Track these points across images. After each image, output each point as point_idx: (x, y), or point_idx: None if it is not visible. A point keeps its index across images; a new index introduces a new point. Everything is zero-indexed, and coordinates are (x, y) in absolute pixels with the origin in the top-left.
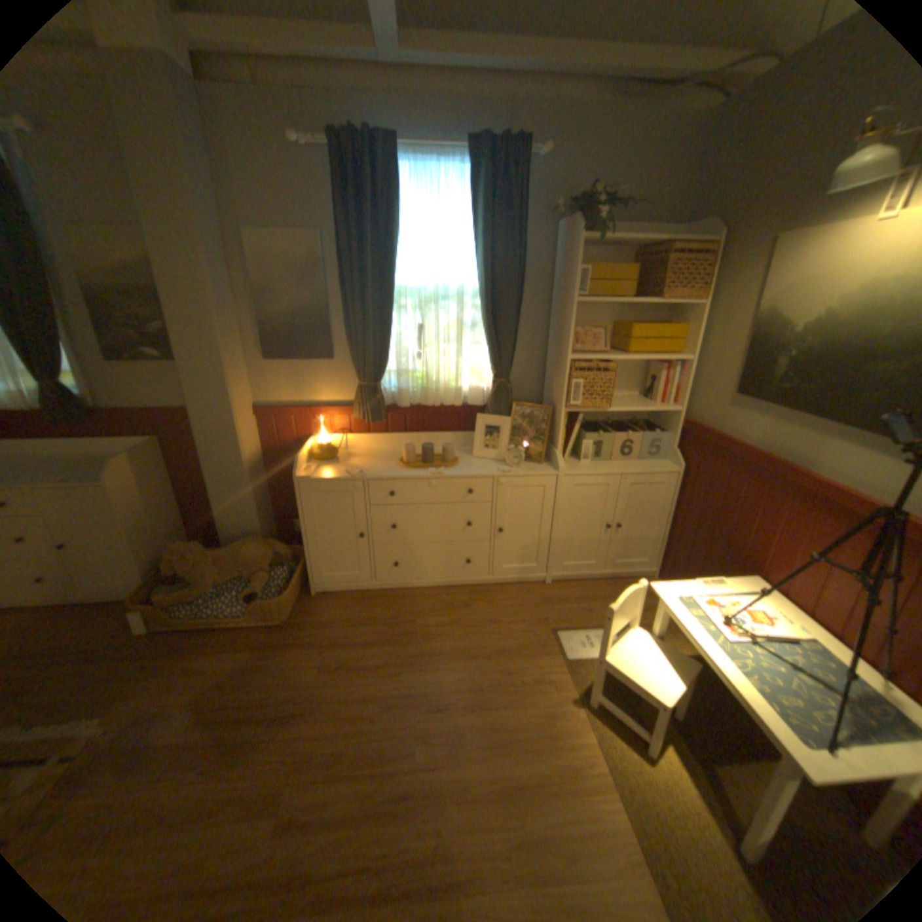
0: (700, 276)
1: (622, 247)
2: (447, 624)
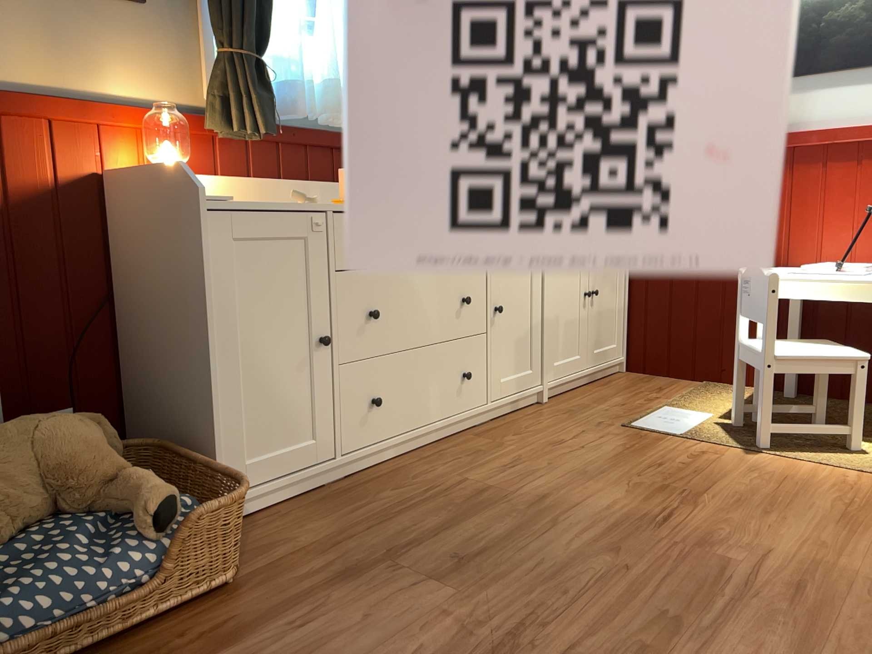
0: None
1: None
2: (511, 464)
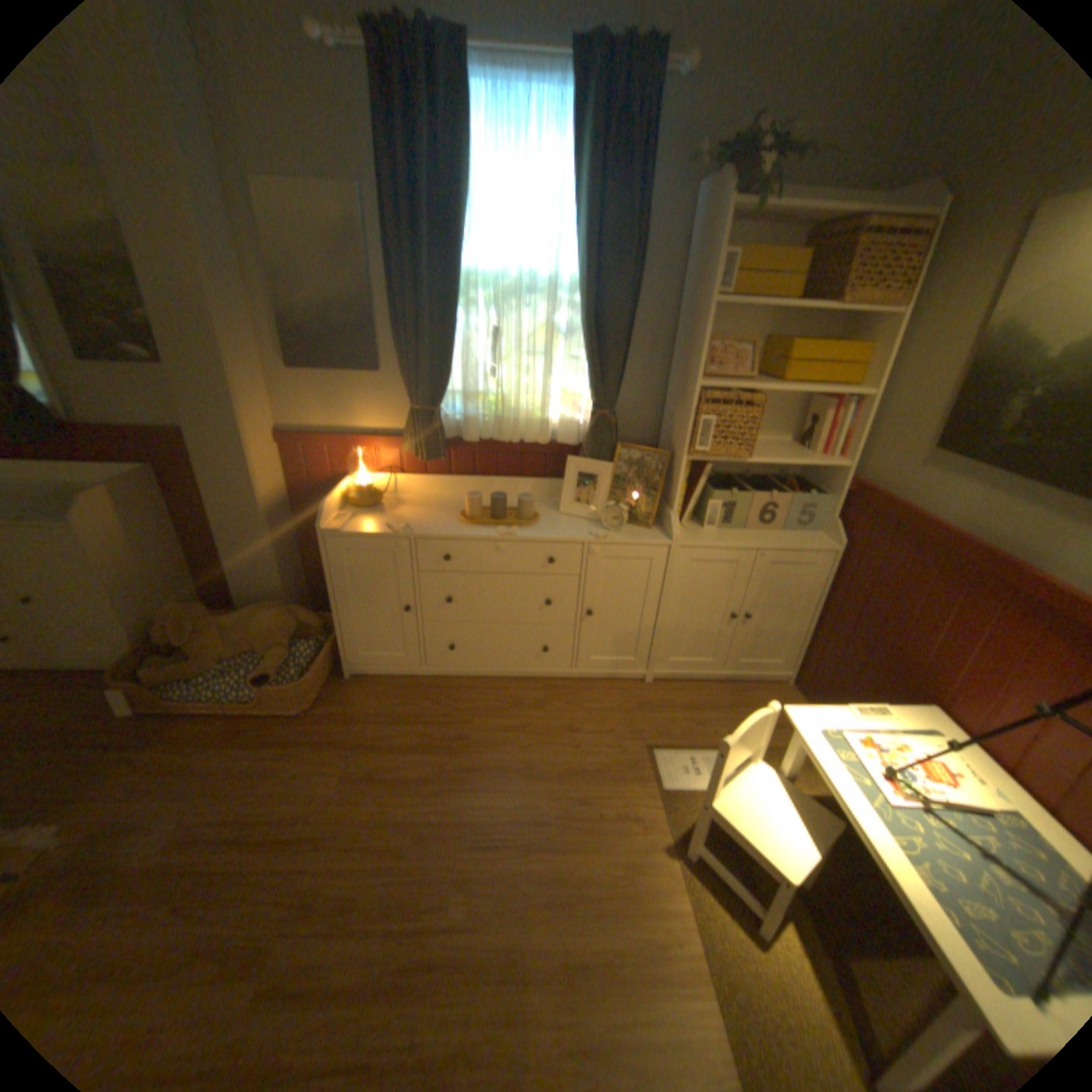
0: (901, 271)
1: (790, 225)
2: (512, 729)
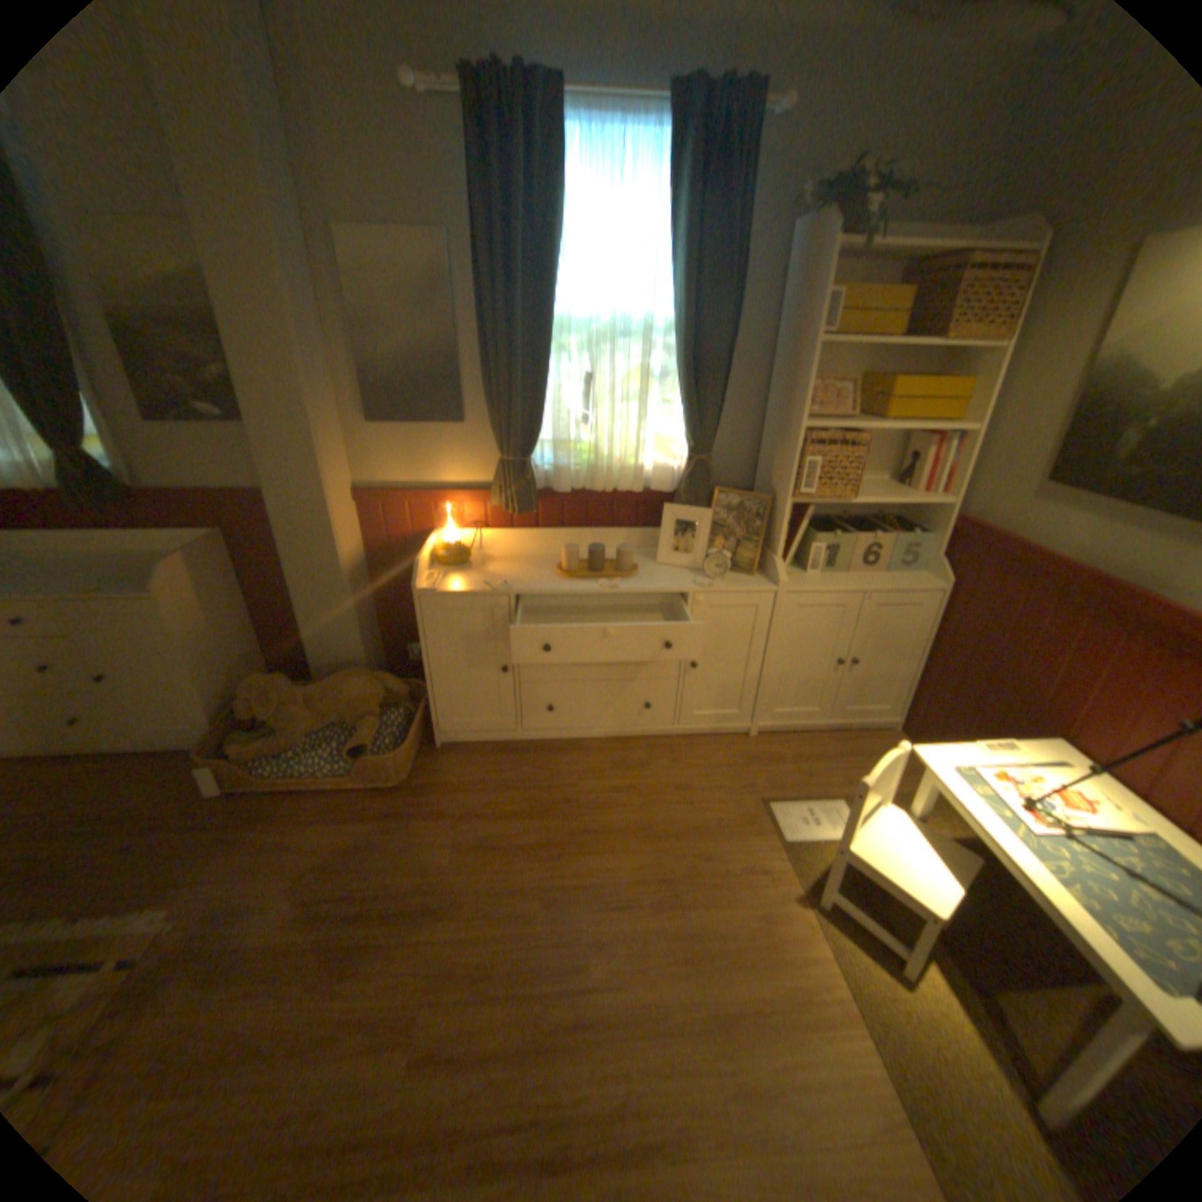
0: (1002, 306)
1: (887, 262)
2: (620, 791)
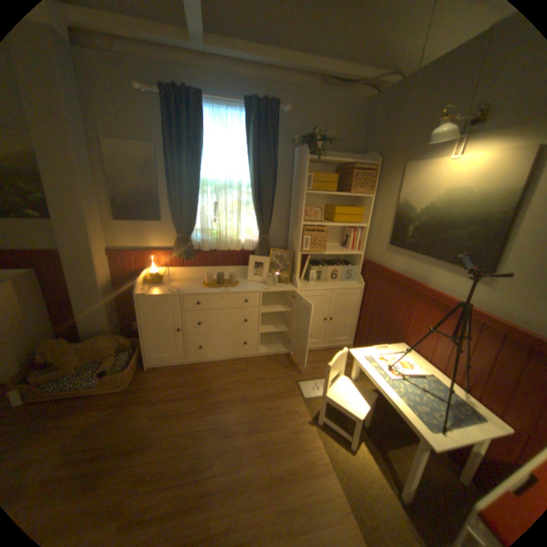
0: (369, 182)
1: (329, 165)
2: (233, 383)
